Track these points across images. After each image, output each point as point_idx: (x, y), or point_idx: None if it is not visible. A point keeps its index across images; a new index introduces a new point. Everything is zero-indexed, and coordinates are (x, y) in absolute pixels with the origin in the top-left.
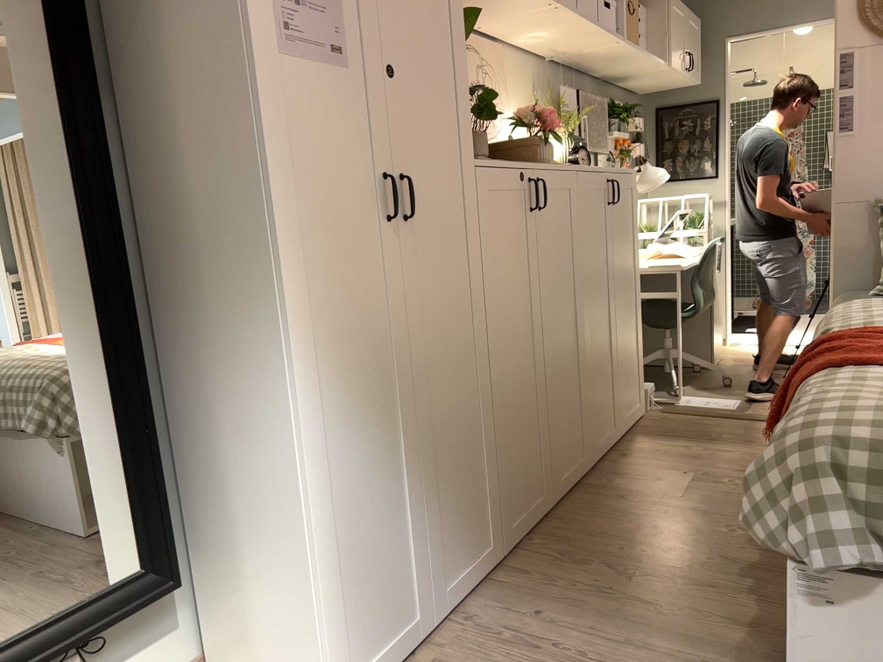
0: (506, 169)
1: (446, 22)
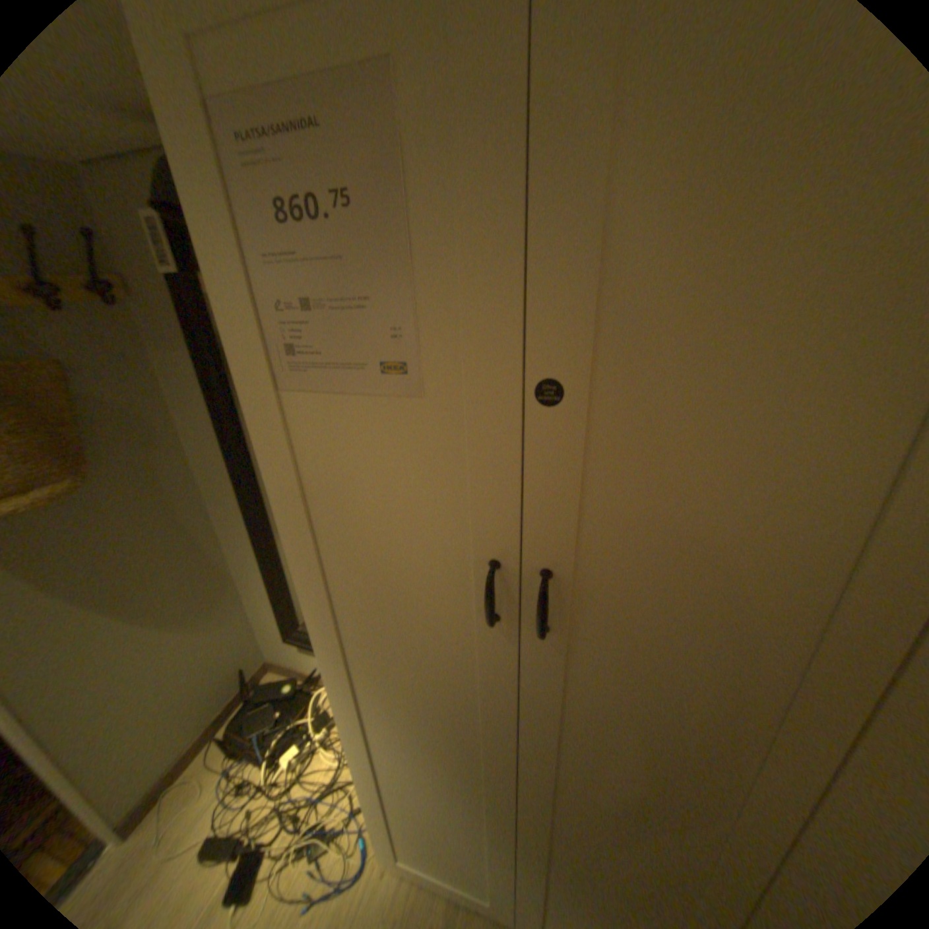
0: None
1: None
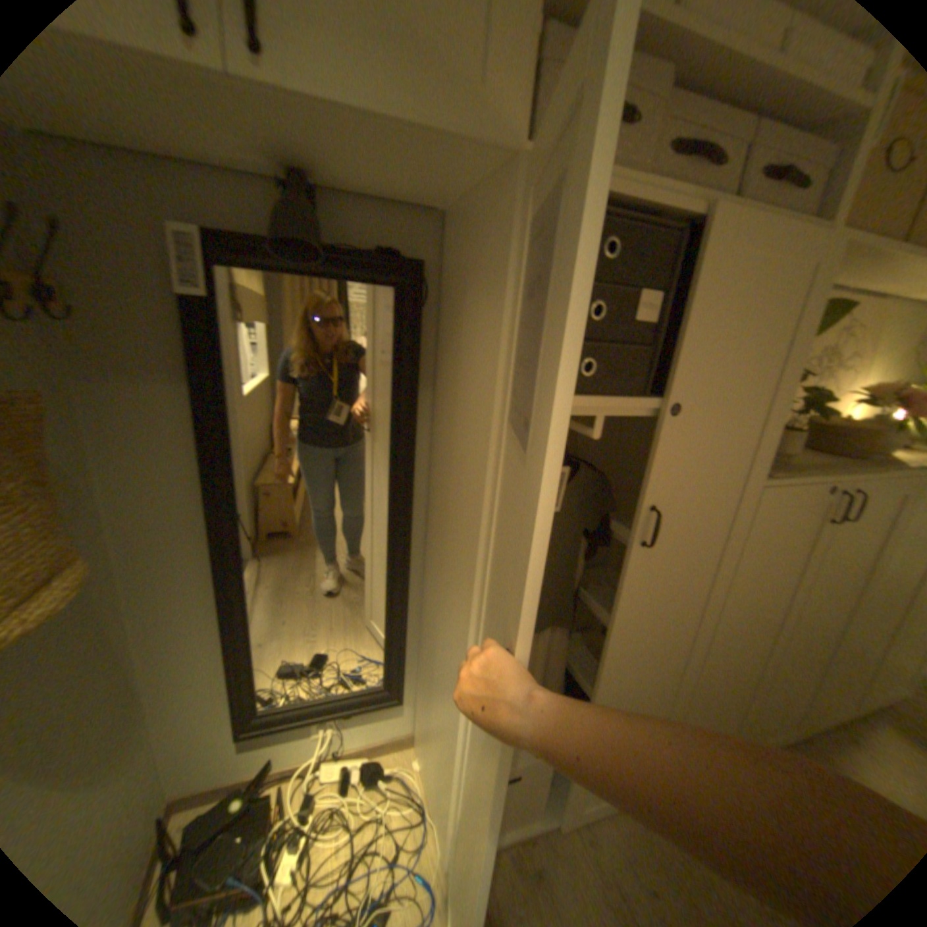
0: (812, 487)
1: (793, 333)
